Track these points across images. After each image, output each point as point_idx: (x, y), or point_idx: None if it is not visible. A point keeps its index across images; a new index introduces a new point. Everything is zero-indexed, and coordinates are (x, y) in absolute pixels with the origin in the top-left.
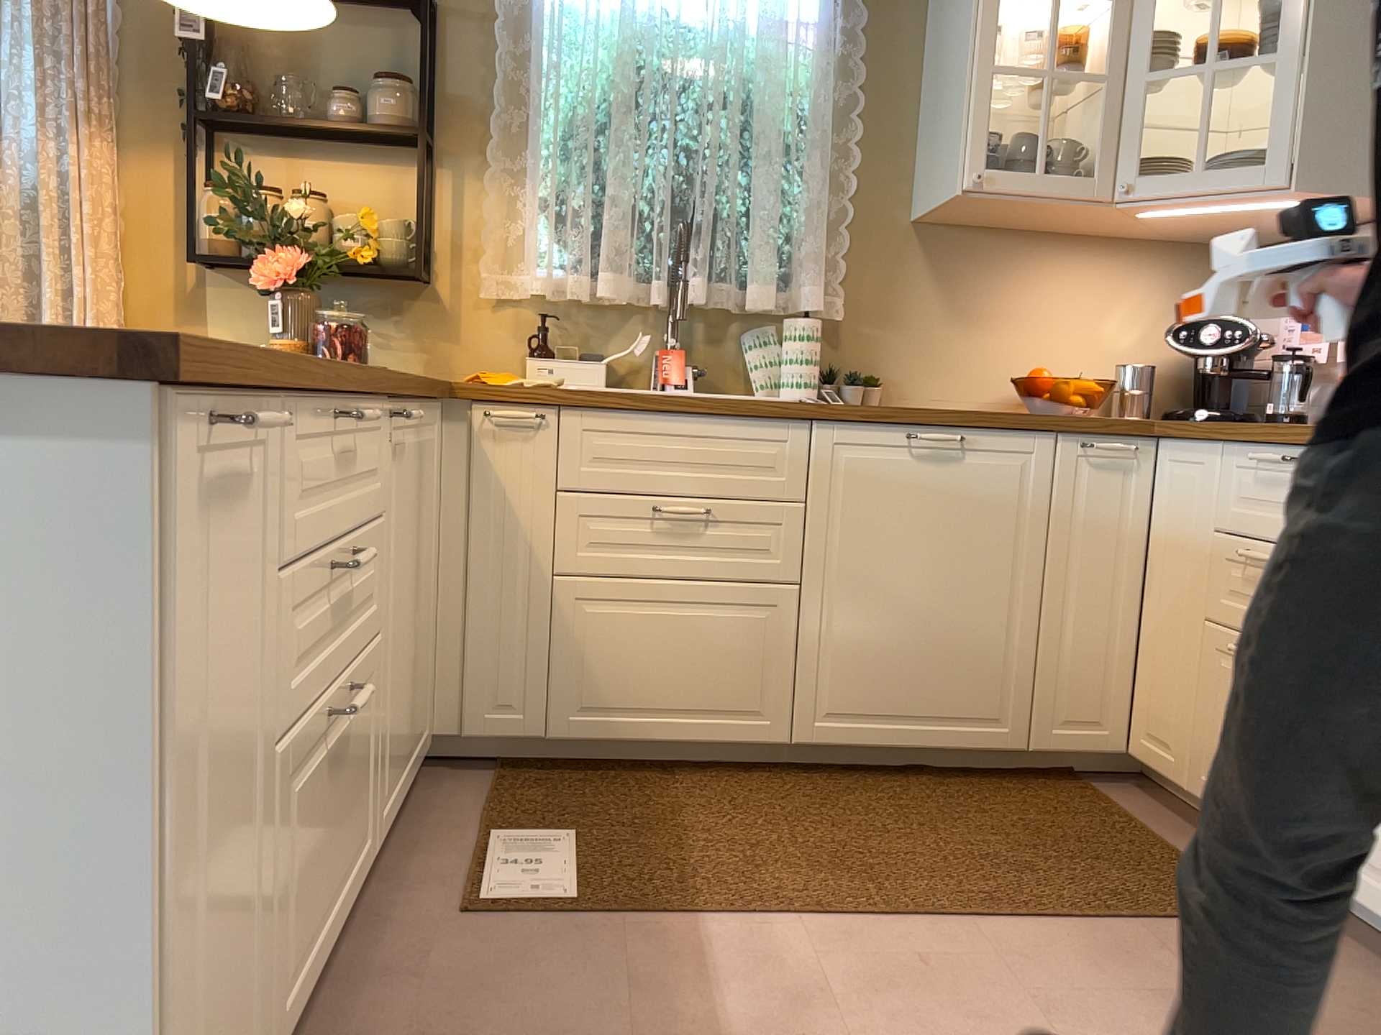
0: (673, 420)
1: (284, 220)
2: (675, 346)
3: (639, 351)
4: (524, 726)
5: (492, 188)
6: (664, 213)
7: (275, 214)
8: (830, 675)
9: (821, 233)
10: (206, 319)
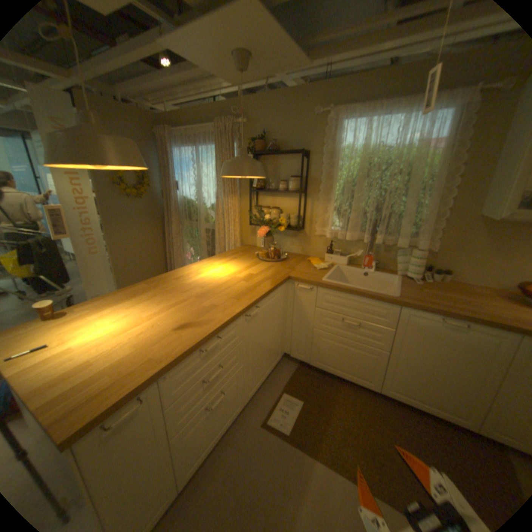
0: (351, 296)
1: (263, 219)
2: (370, 255)
3: (358, 255)
4: (304, 360)
5: (319, 205)
6: (372, 213)
7: (262, 217)
8: (396, 380)
9: (435, 218)
10: (254, 235)
